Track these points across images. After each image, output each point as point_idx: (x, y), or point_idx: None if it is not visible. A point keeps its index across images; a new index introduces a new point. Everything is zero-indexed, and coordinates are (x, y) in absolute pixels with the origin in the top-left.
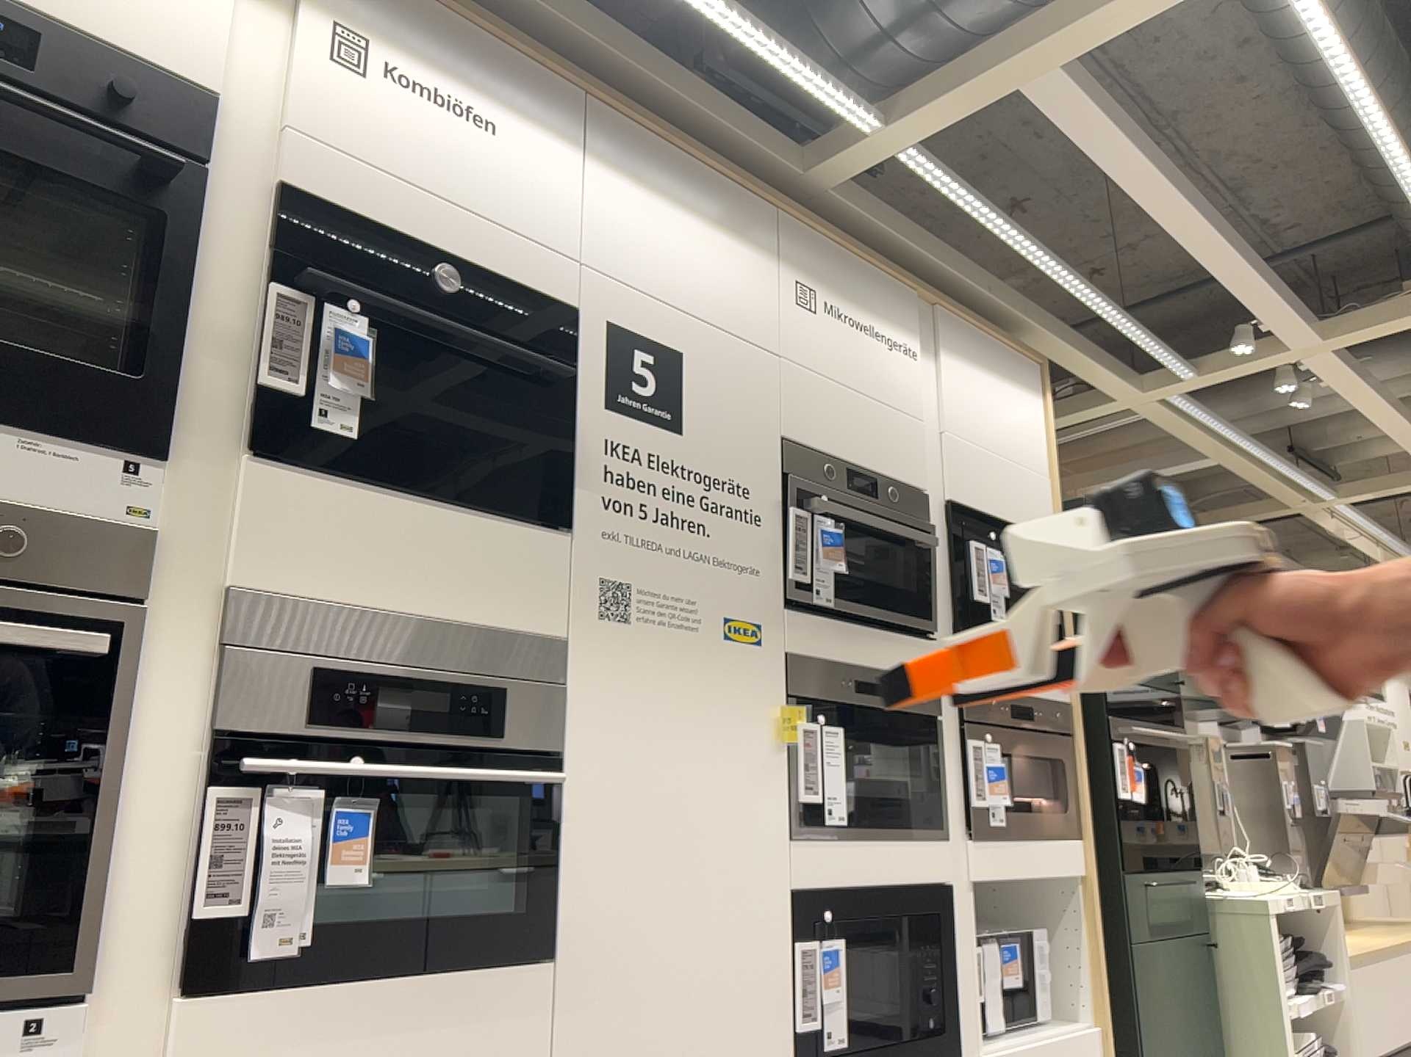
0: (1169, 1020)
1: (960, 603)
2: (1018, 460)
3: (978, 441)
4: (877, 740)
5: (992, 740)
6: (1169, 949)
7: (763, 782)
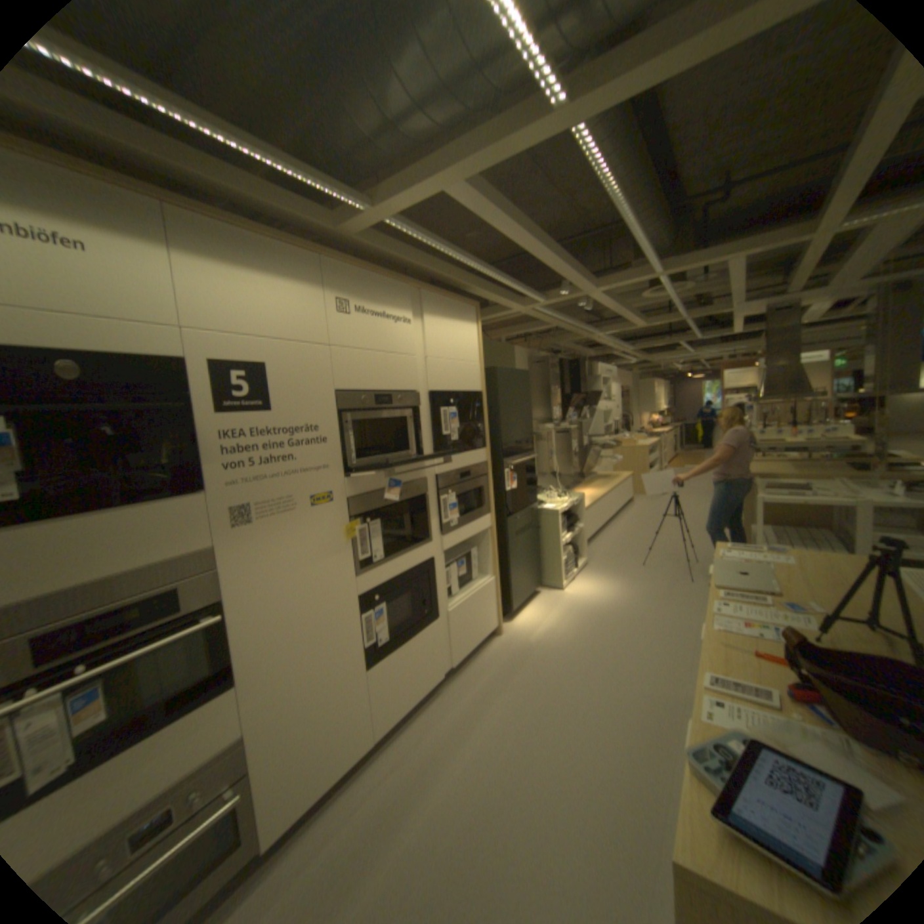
0: (521, 562)
1: (436, 439)
2: (464, 360)
3: (444, 357)
4: (396, 516)
5: (451, 493)
6: (523, 537)
7: (339, 560)
